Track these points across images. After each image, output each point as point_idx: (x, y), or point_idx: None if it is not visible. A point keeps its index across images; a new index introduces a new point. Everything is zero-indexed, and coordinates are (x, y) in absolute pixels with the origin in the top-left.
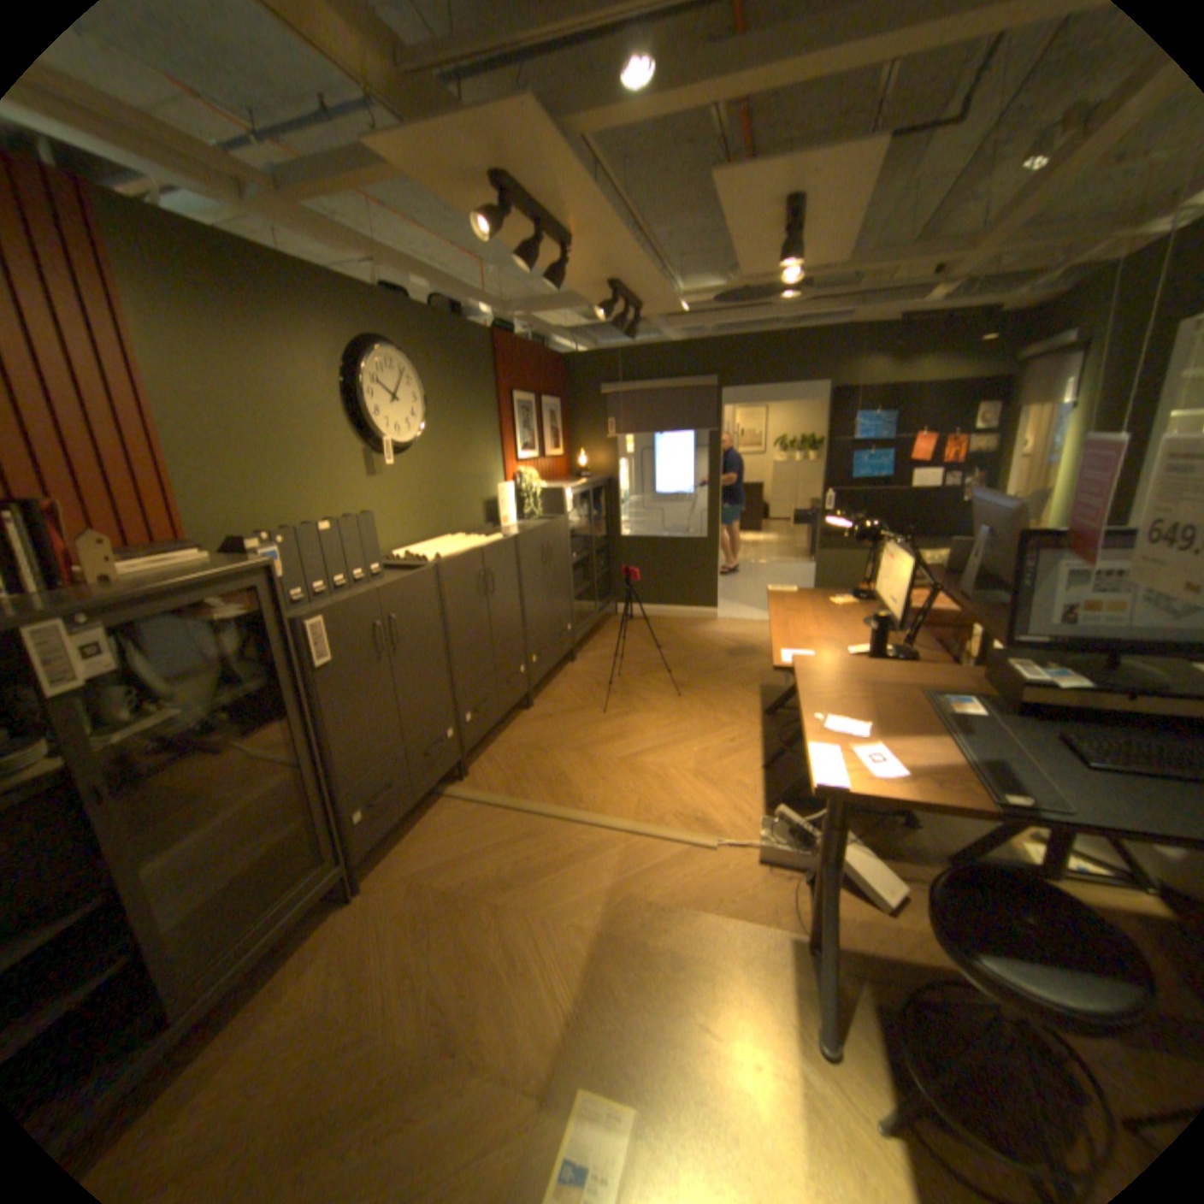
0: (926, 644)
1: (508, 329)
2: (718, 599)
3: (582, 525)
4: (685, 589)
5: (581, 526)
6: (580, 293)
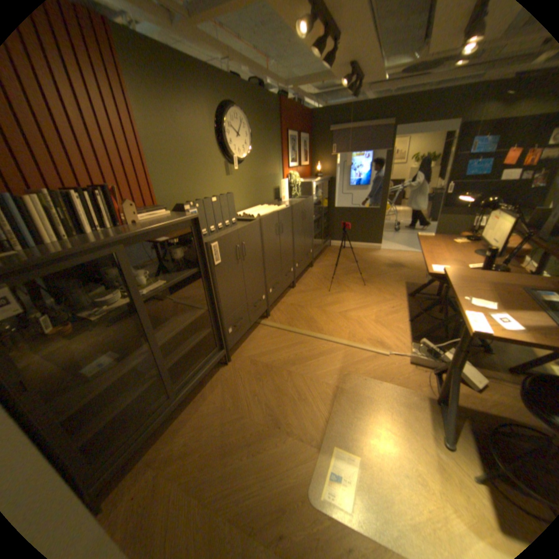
0: (512, 264)
1: (285, 96)
2: (382, 239)
3: (318, 201)
4: (366, 234)
5: (318, 201)
6: (327, 72)
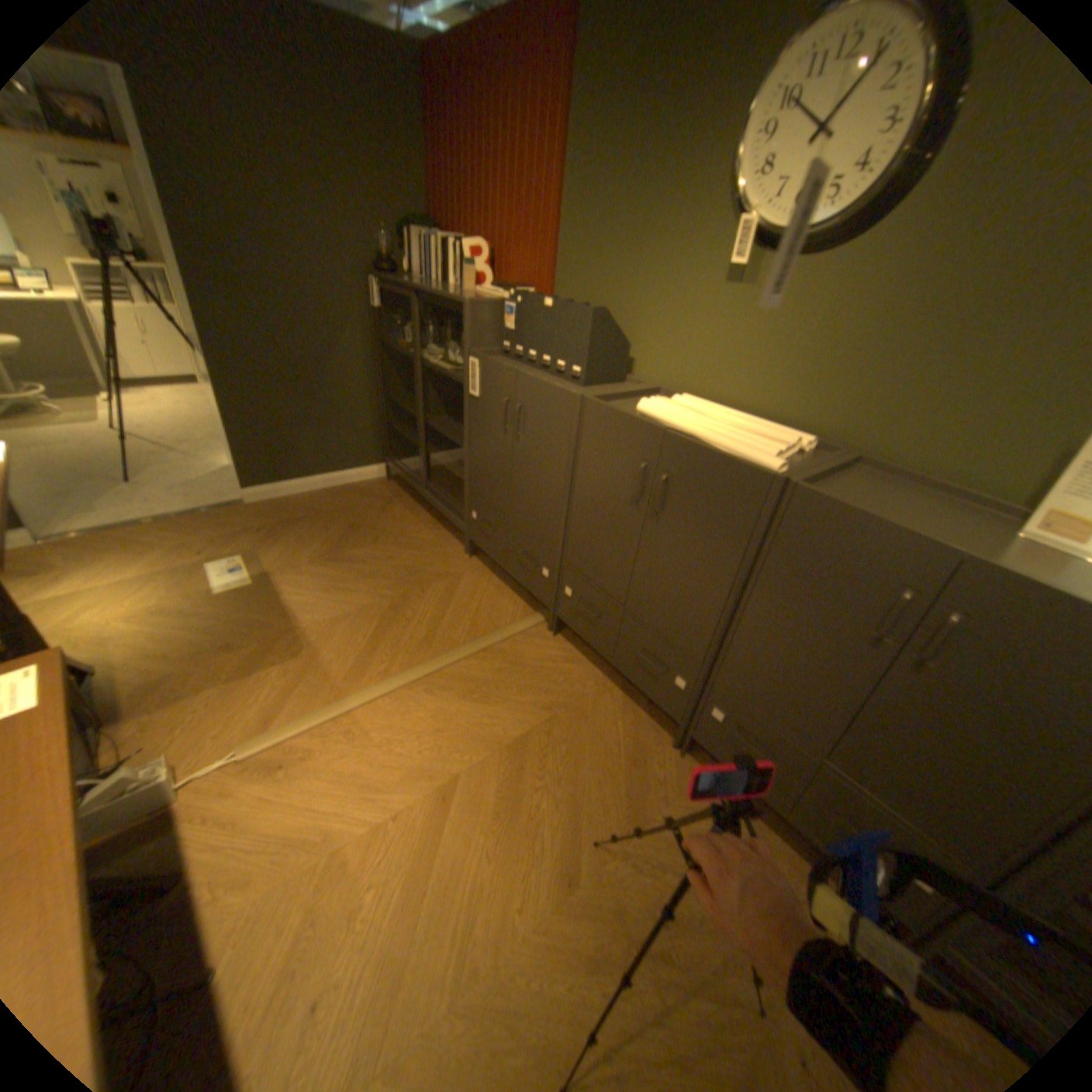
0: None
1: None
2: None
3: None
4: None
5: None
6: None
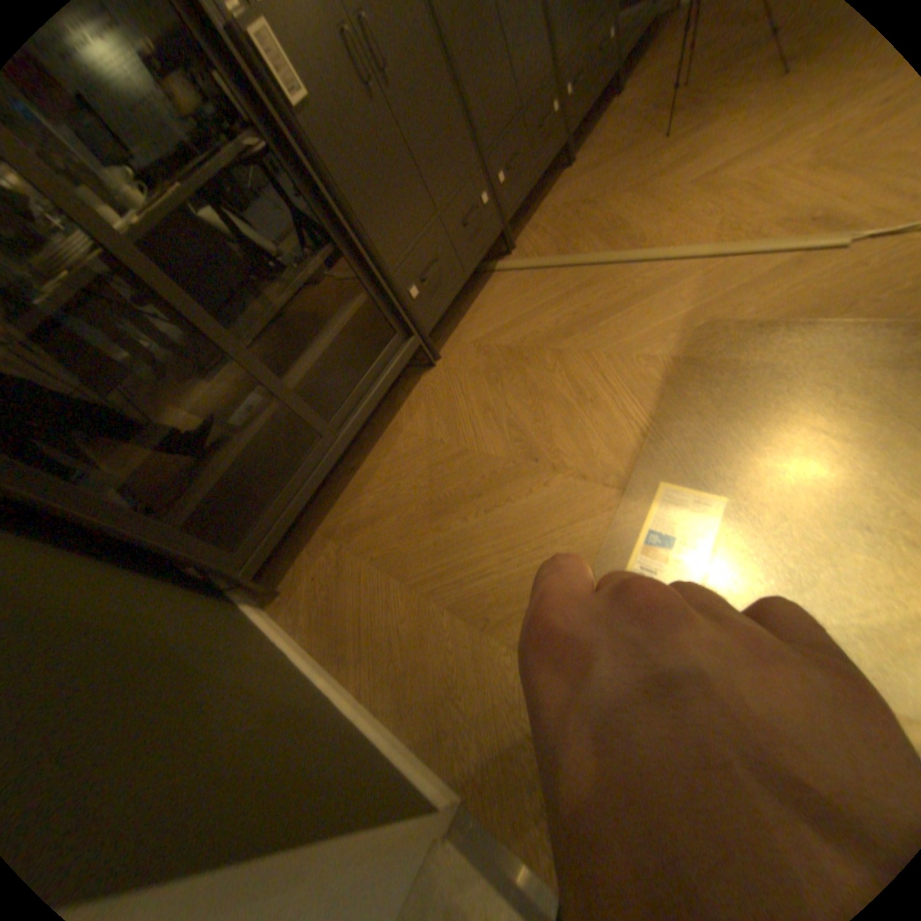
0: None
1: None
2: None
3: None
4: None
5: None
6: None
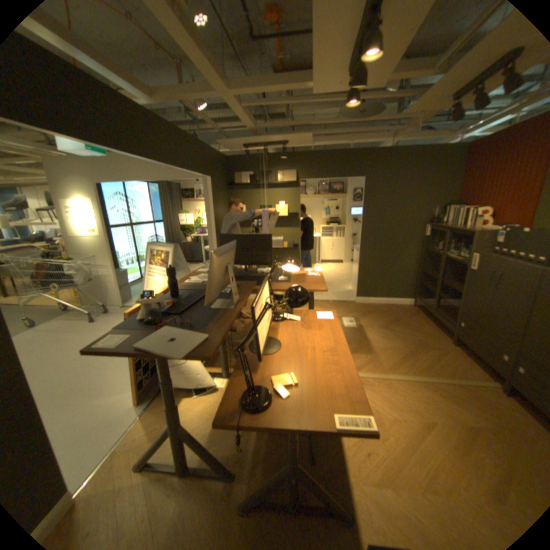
0: None
1: None
2: None
3: None
4: None
5: None
6: None
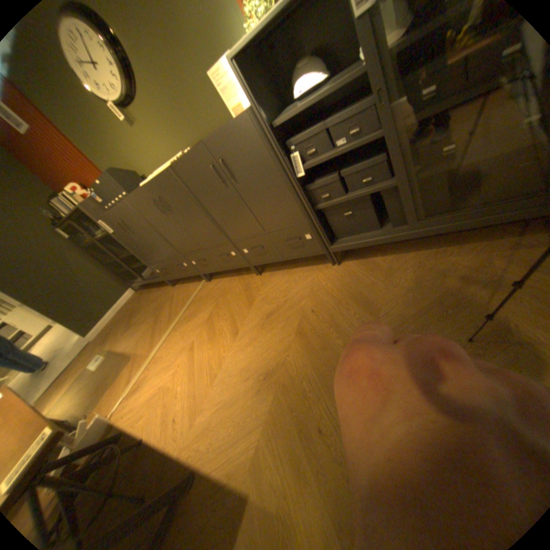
0: None
1: None
2: None
3: (350, 77)
4: None
5: (345, 81)
6: None
